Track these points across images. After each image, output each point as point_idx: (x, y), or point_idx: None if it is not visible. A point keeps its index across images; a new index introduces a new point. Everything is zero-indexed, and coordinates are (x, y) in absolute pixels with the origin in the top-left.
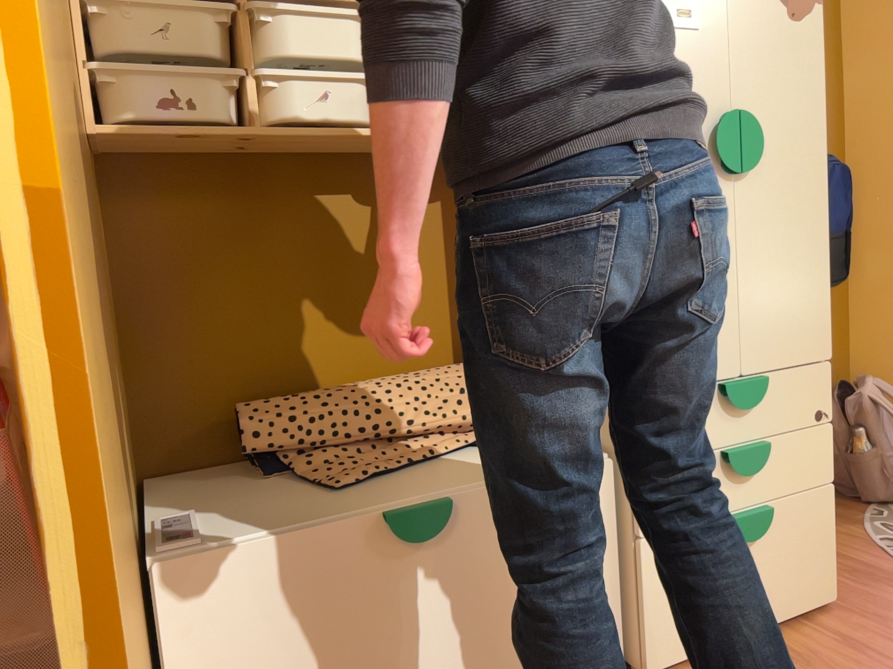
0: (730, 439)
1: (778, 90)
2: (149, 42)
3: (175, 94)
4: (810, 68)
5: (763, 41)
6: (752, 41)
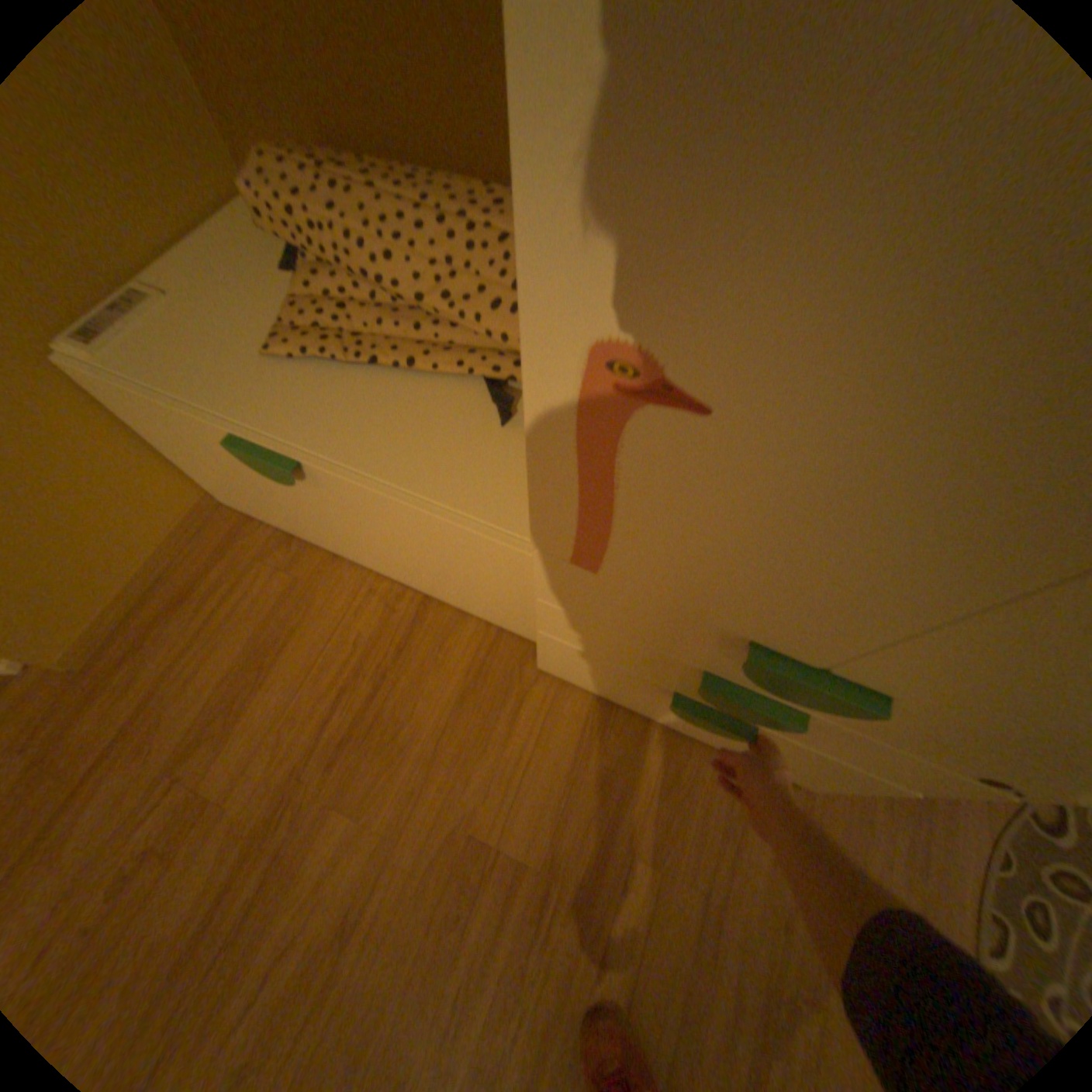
0: (730, 673)
1: None
2: None
3: None
4: None
5: None
6: None
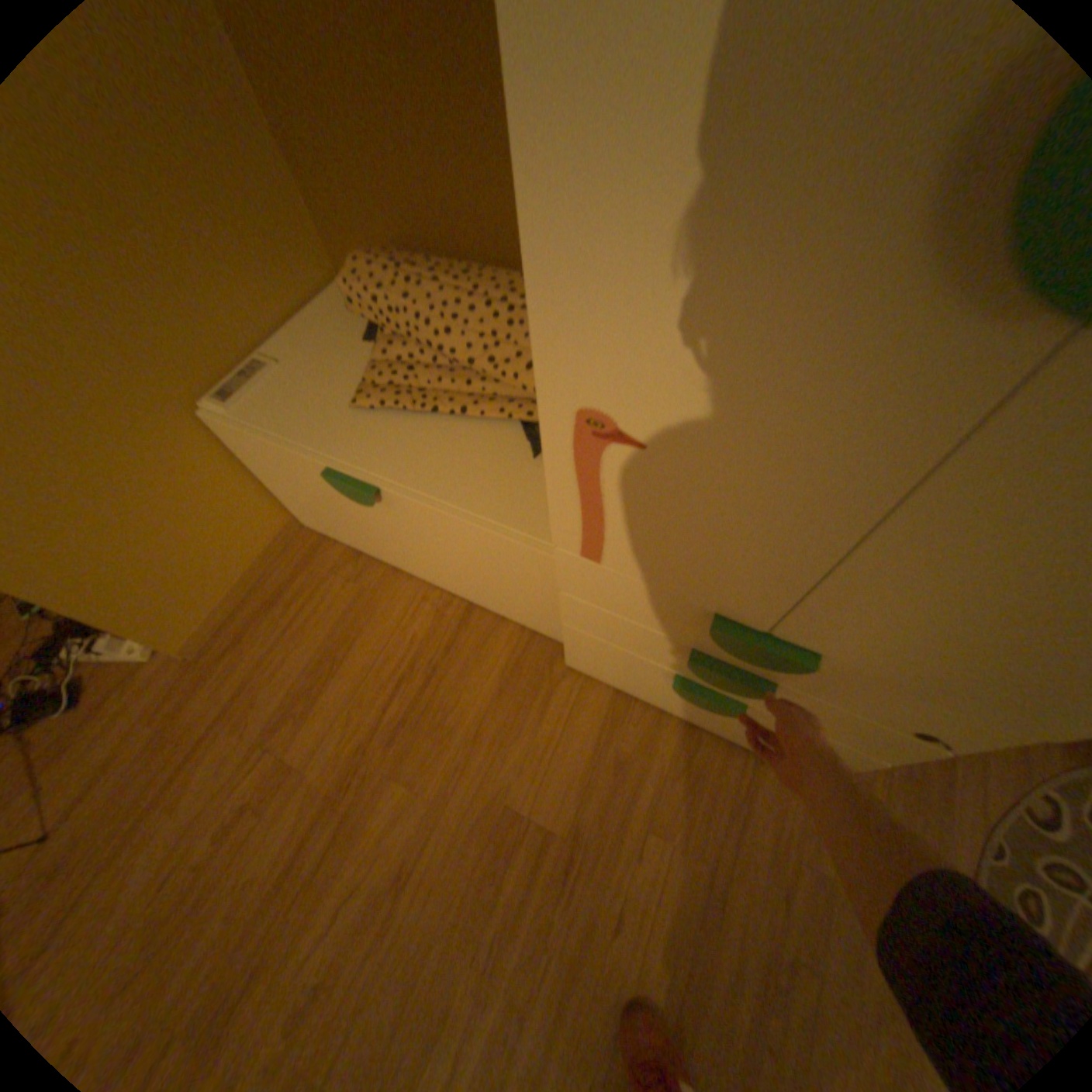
0: (710, 649)
1: None
2: None
3: None
4: None
5: None
6: None
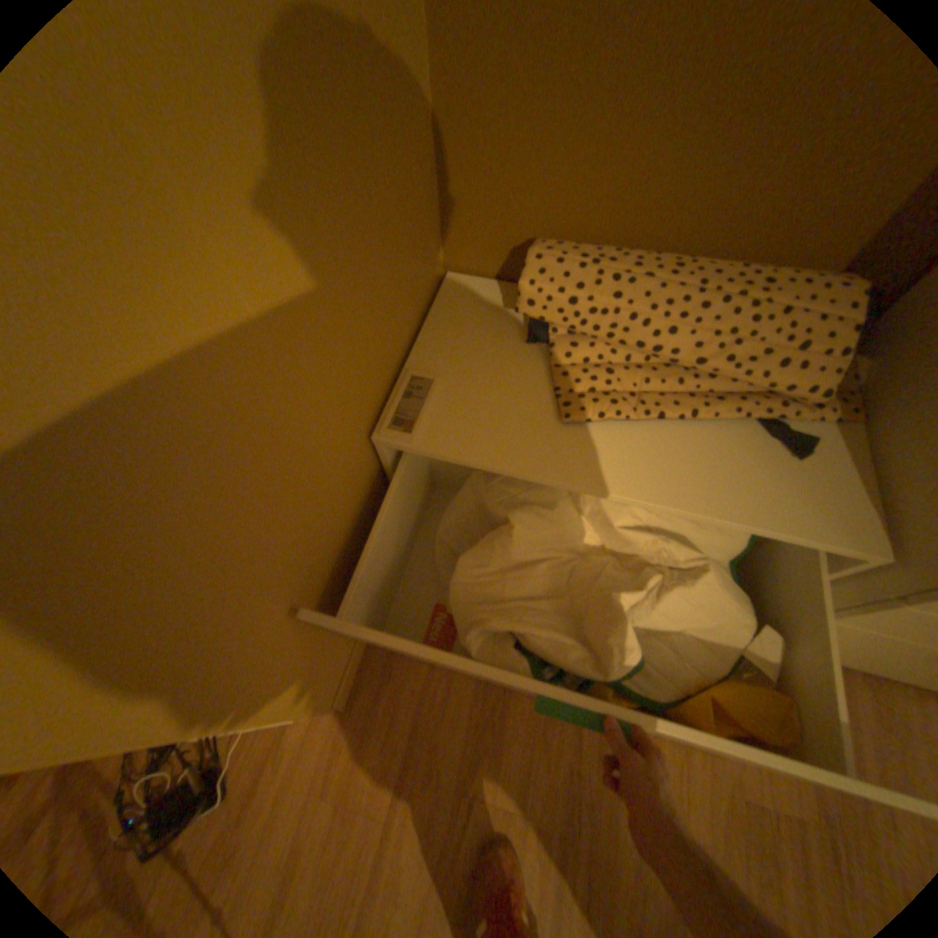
0: None
1: None
2: None
3: None
4: None
5: None
6: None
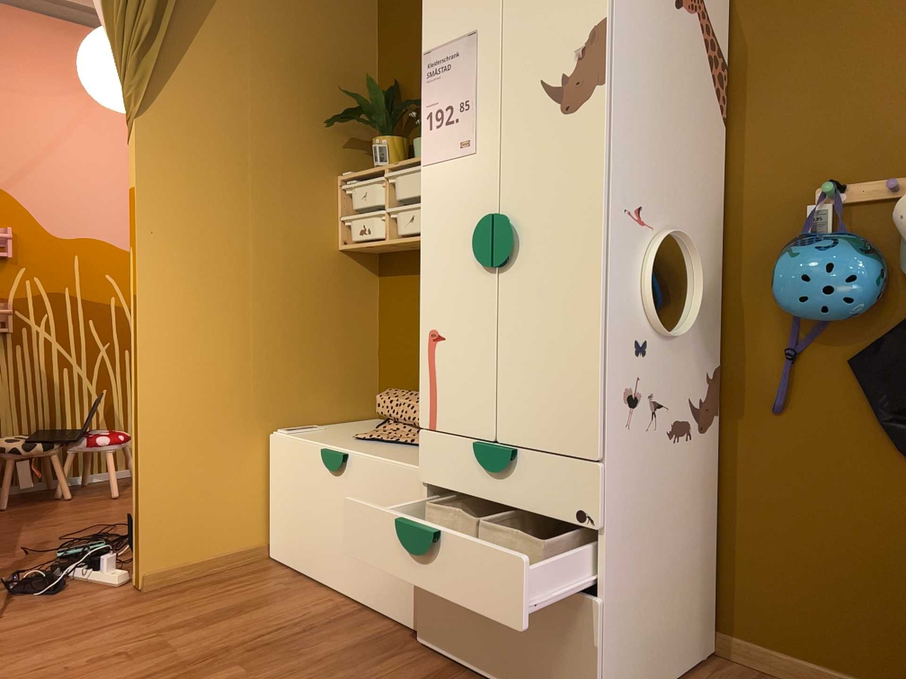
0: (485, 495)
1: (545, 185)
2: (357, 202)
3: (364, 225)
4: (583, 155)
5: (532, 144)
6: (521, 147)
